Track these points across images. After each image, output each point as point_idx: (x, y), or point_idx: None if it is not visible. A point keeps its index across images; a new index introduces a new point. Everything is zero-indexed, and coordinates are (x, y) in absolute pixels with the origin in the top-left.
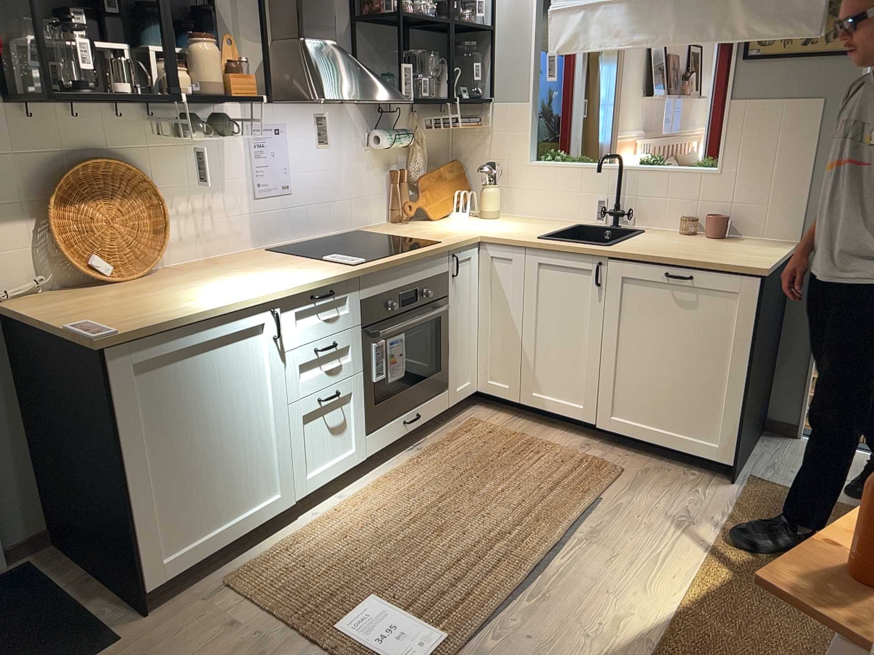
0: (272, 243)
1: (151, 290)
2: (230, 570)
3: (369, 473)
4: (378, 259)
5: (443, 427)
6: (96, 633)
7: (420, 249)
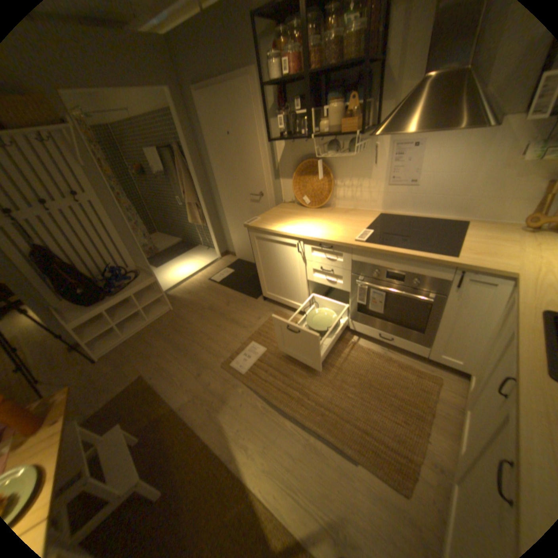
0: (394, 210)
1: (300, 214)
2: (282, 309)
3: (353, 334)
4: (374, 244)
5: (420, 362)
6: (258, 293)
7: (420, 252)
